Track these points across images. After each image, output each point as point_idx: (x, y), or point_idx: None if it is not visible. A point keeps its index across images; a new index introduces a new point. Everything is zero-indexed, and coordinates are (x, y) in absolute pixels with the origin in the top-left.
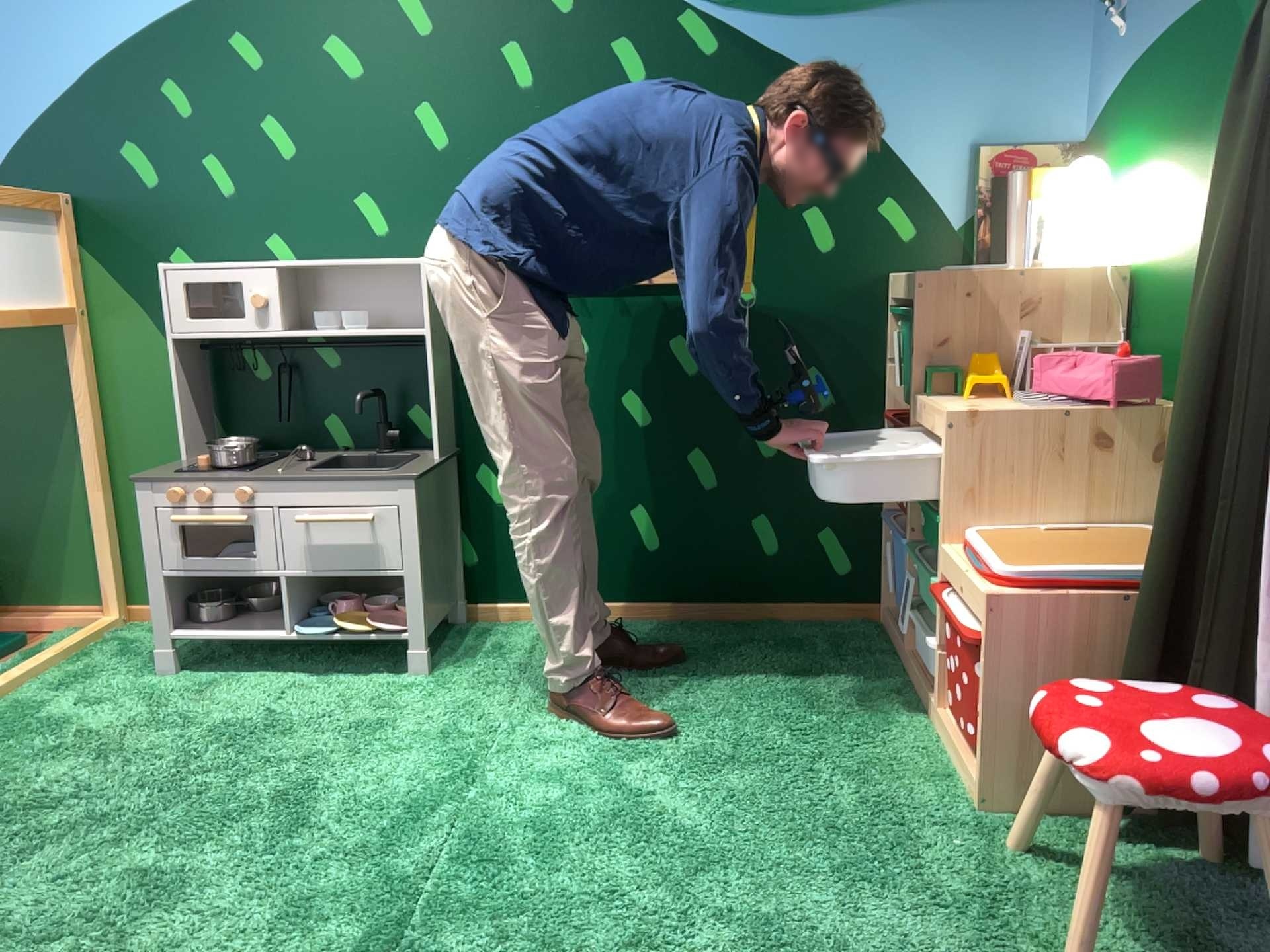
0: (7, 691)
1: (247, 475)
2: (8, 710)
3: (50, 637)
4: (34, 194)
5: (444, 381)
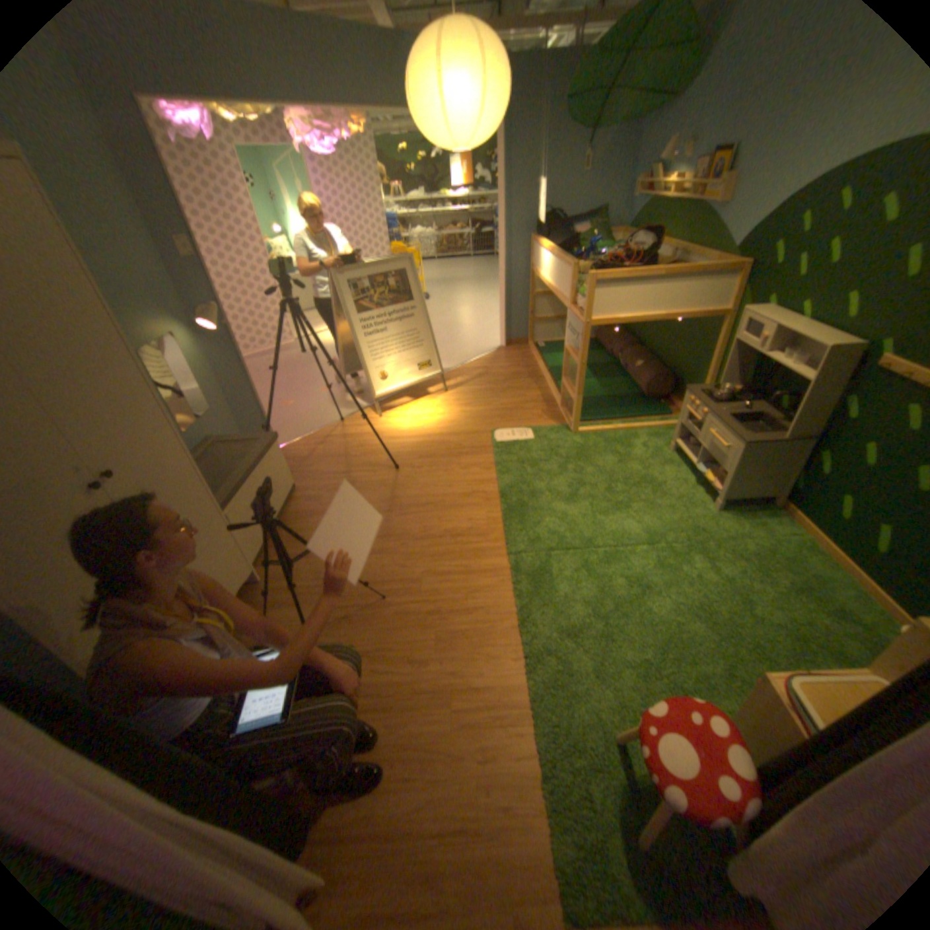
0: (637, 429)
1: (709, 406)
2: (630, 434)
3: (678, 417)
4: (742, 257)
5: (832, 404)
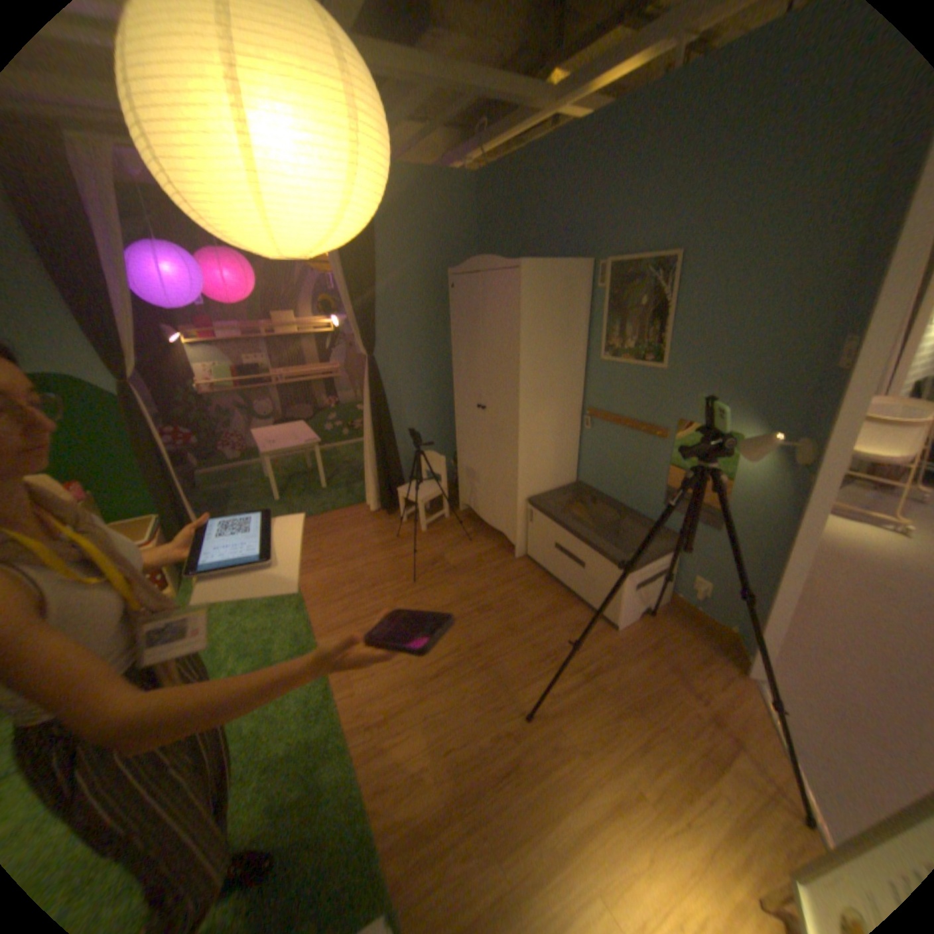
0: None
1: None
2: None
3: None
4: None
5: None
